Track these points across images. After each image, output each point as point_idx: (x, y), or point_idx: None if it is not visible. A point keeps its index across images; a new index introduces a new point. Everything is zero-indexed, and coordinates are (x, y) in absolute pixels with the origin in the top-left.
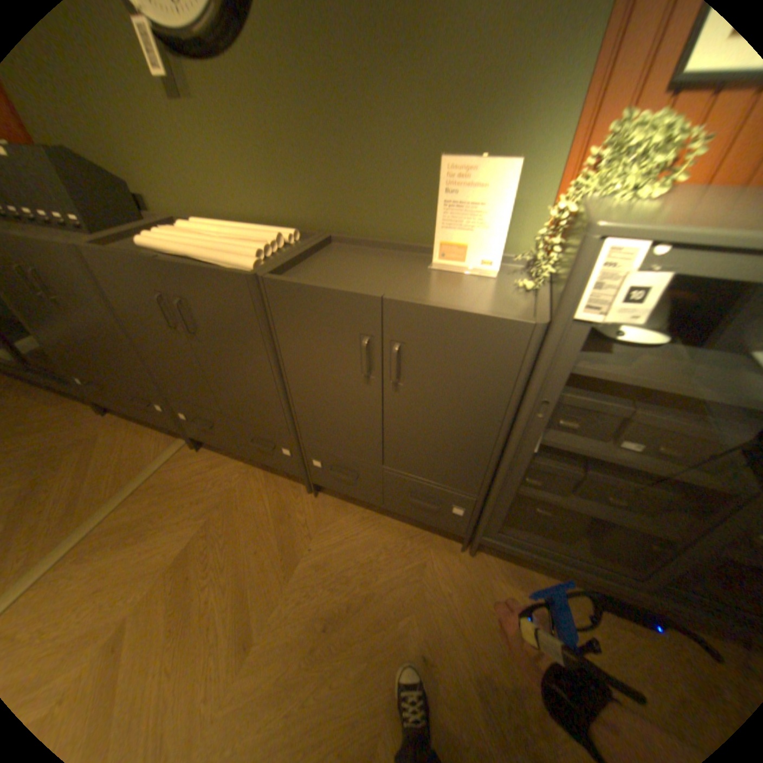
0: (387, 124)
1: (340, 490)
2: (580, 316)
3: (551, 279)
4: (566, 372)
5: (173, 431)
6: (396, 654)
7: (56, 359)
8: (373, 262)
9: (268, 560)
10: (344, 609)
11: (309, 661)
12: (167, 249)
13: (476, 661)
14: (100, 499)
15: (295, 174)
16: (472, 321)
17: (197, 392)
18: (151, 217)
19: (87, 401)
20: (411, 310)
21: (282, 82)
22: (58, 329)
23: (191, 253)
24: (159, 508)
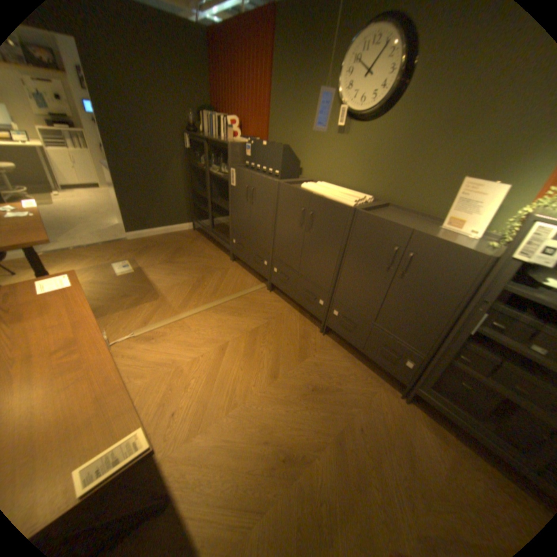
0: (440, 159)
1: (341, 334)
2: (516, 257)
3: (509, 244)
4: (502, 286)
5: (265, 277)
6: (347, 420)
7: (231, 229)
8: (409, 219)
9: (293, 350)
10: (325, 388)
11: (302, 398)
12: (315, 192)
13: (392, 448)
14: (226, 294)
15: (382, 173)
16: (456, 249)
17: (292, 258)
18: (302, 179)
19: (230, 253)
20: (426, 238)
21: (394, 136)
22: (244, 216)
23: (326, 195)
24: (249, 308)
